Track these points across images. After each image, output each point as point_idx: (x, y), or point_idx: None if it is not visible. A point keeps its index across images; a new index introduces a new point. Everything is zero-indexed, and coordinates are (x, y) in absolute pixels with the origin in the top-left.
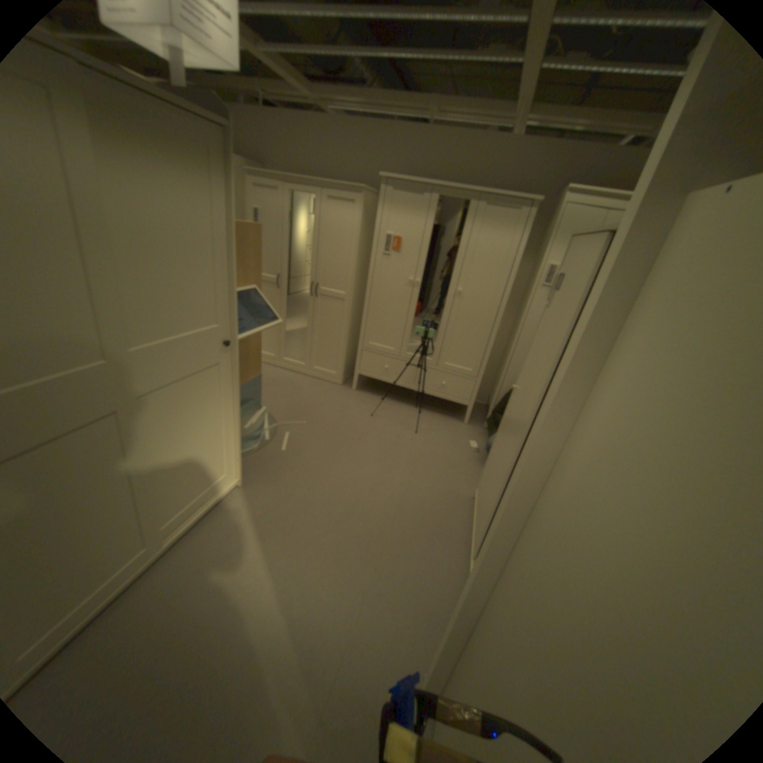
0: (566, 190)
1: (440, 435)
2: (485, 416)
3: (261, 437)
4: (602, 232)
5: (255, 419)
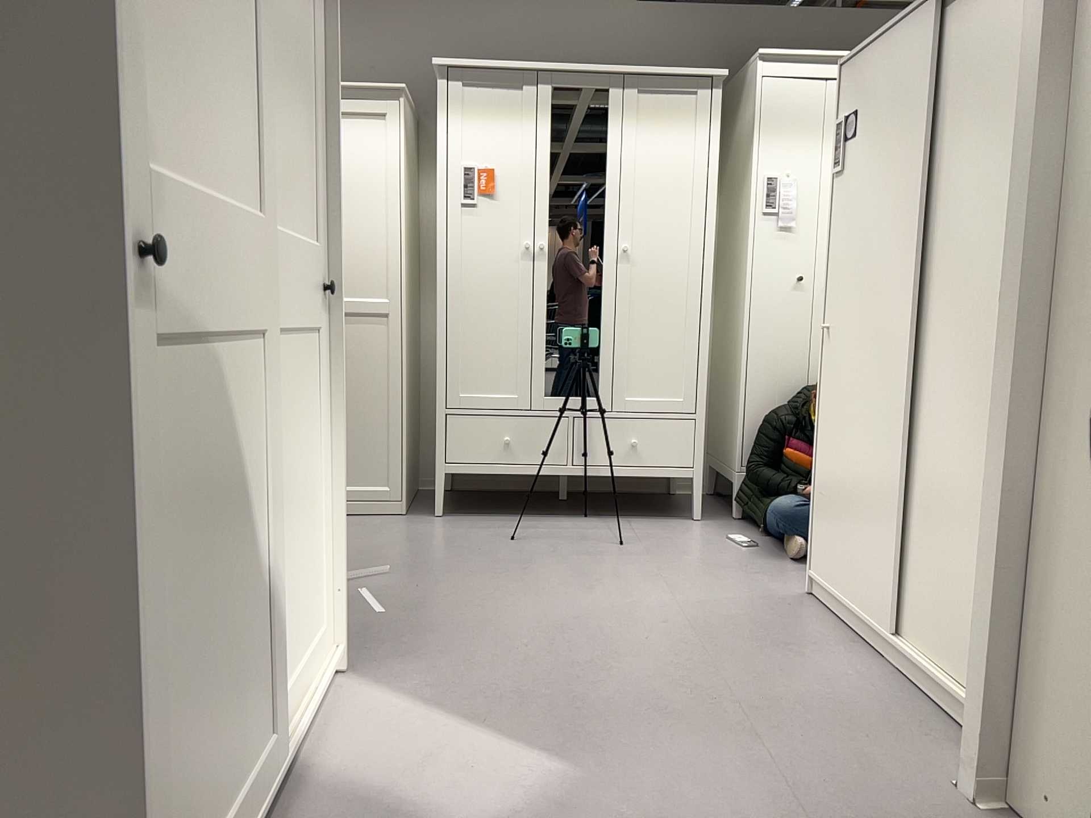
0: (753, 60)
1: (668, 539)
2: (721, 505)
3: None
4: (921, 5)
5: None
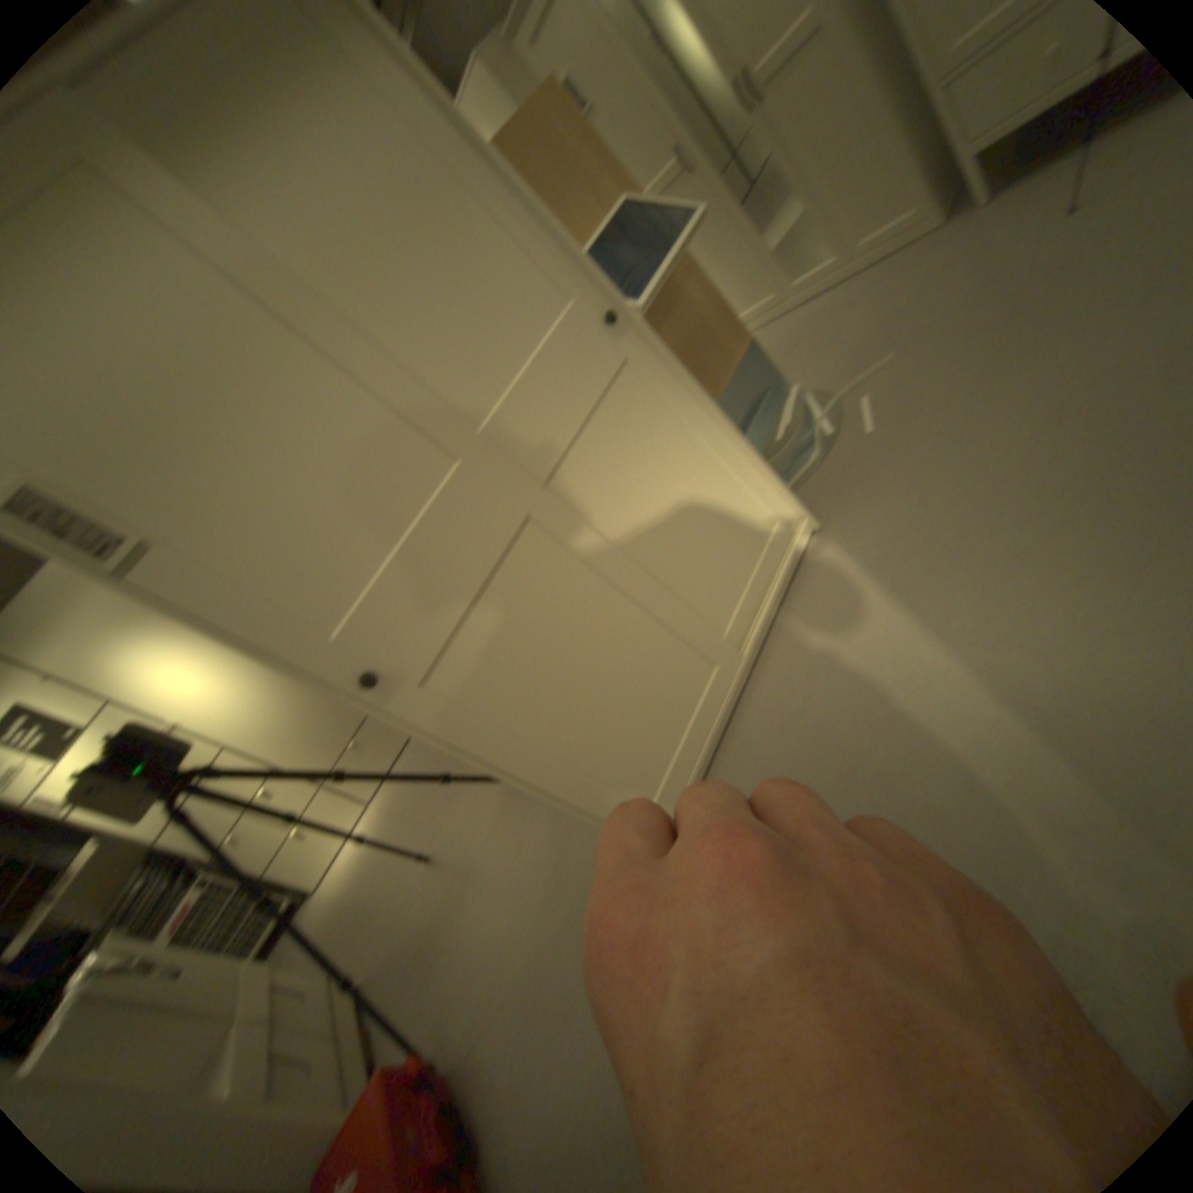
0: None
1: None
2: None
3: (819, 433)
4: None
5: (789, 411)
